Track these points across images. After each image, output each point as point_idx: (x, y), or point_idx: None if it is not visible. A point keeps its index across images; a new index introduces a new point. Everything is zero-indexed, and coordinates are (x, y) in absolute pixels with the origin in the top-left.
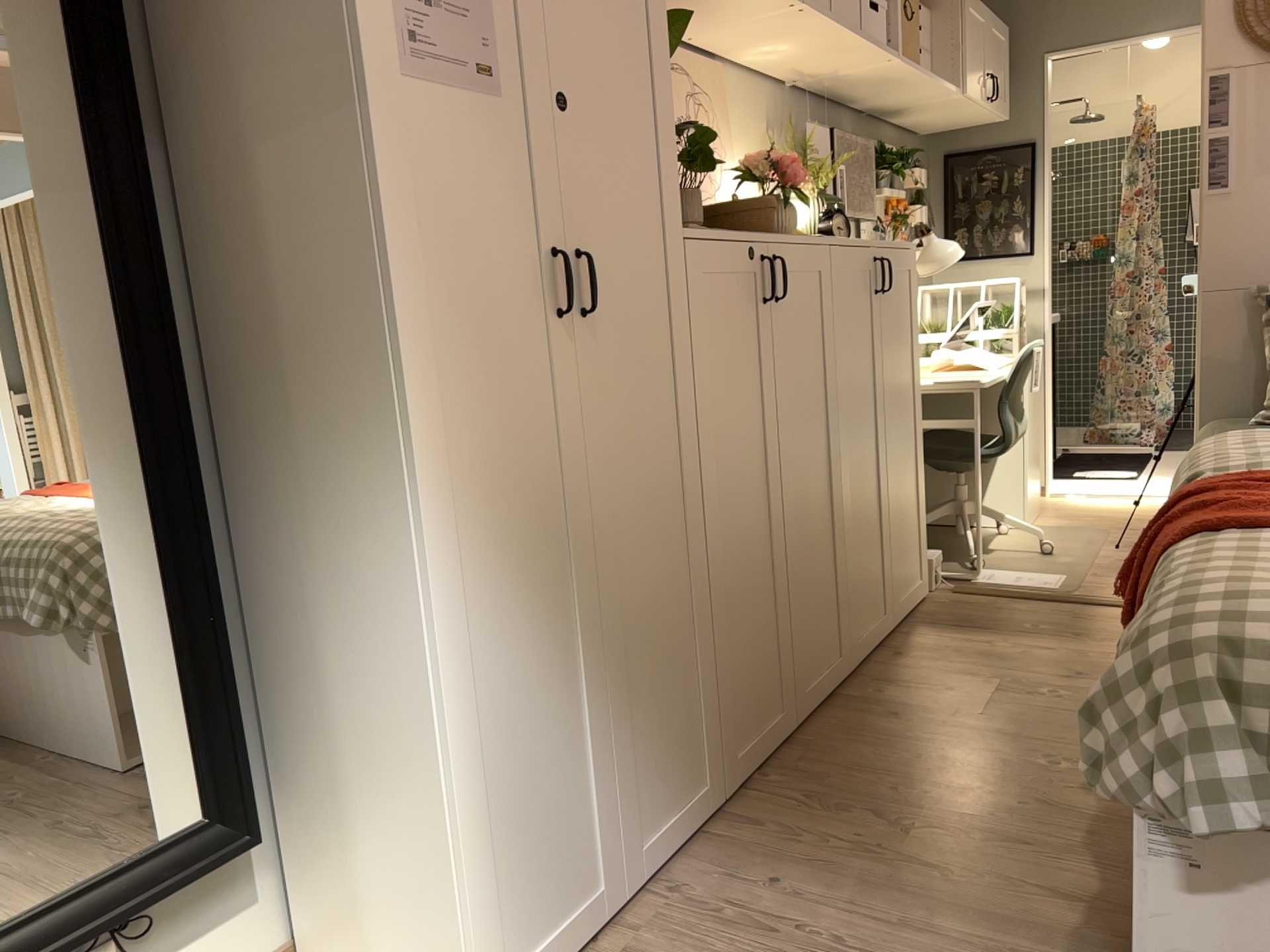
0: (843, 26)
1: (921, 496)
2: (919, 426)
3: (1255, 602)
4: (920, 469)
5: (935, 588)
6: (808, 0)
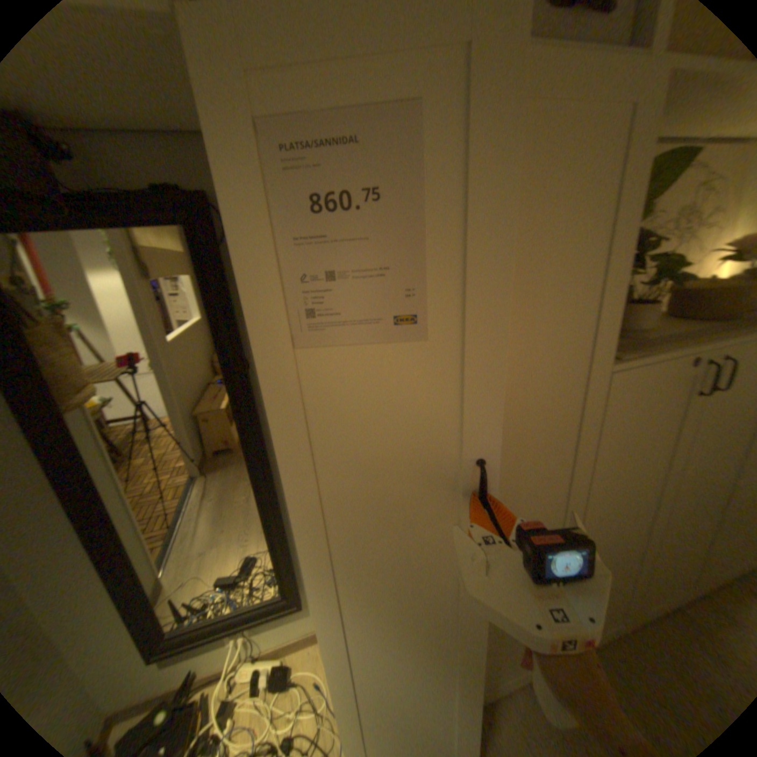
0: None
1: None
2: None
3: None
4: None
5: None
6: None
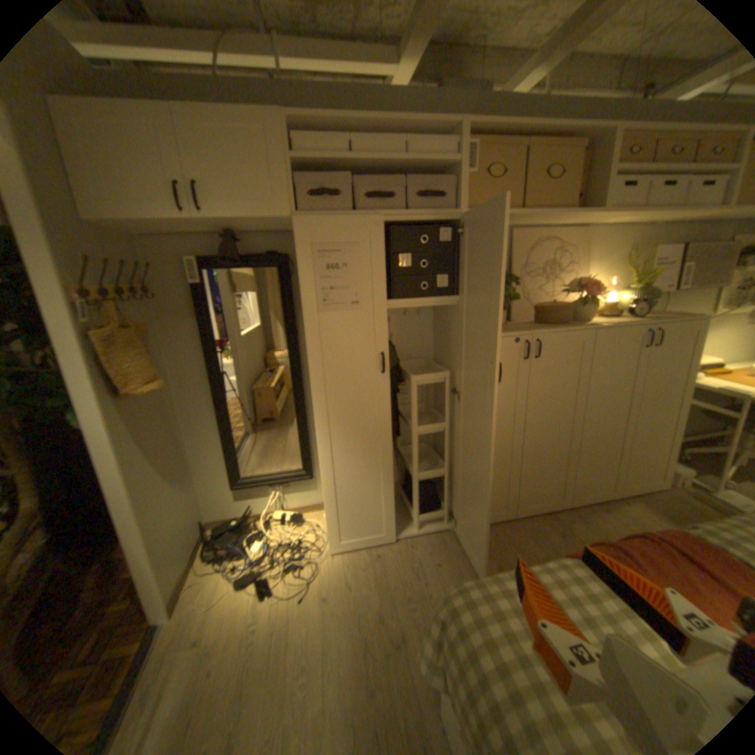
0: (657, 211)
1: (680, 447)
2: (688, 413)
3: (496, 603)
4: (683, 433)
5: (682, 491)
6: (626, 204)
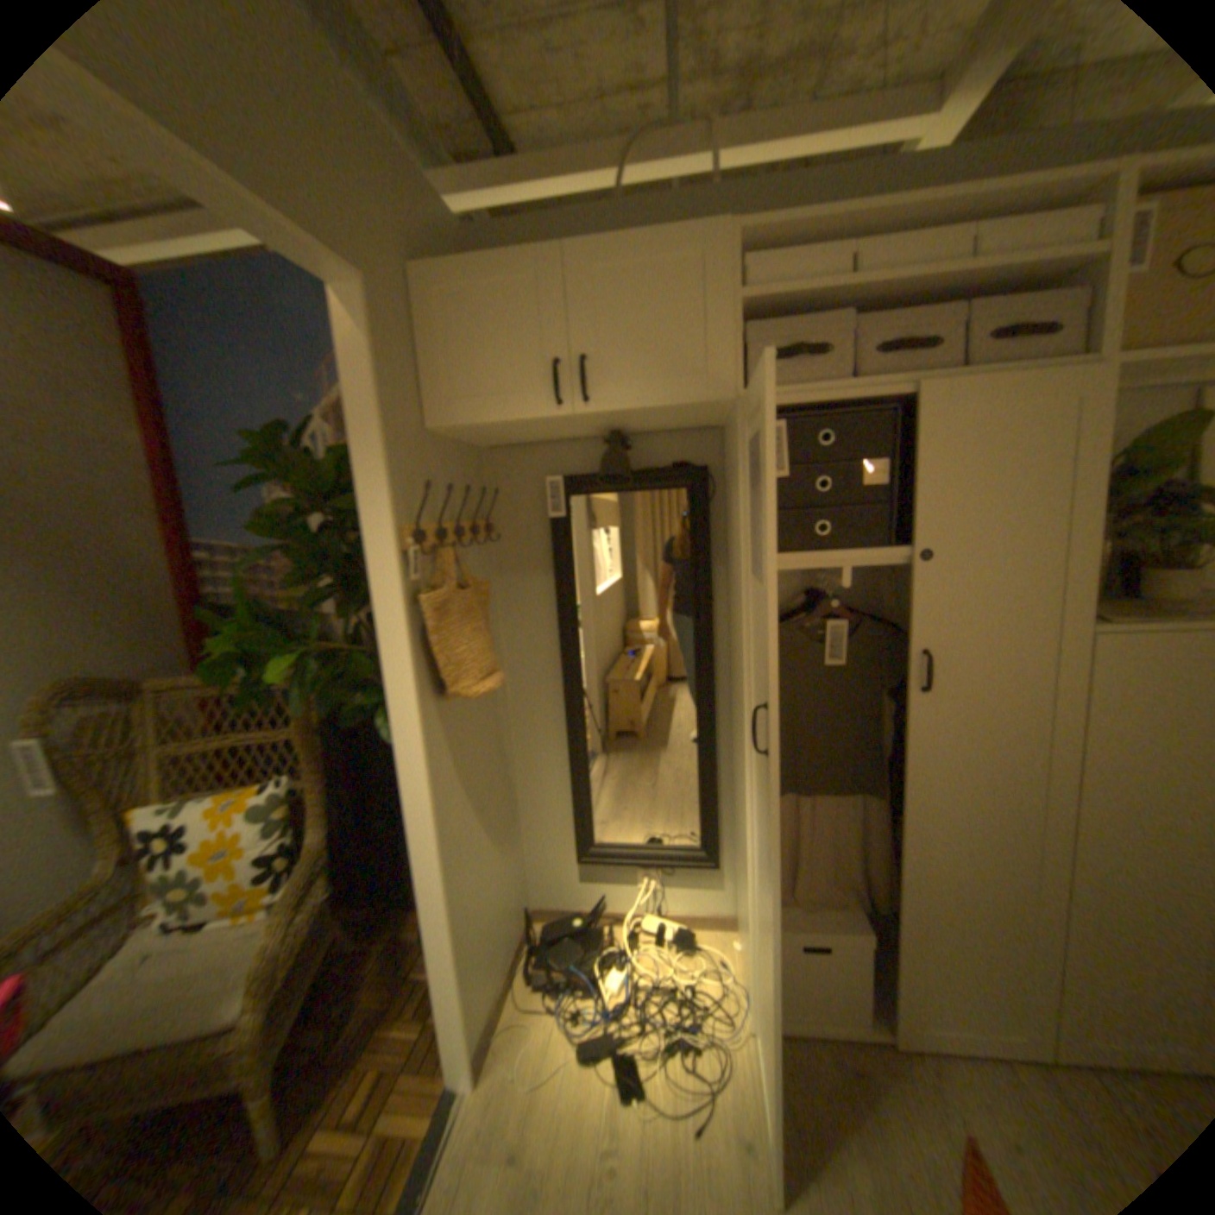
0: None
1: None
2: None
3: None
4: None
5: None
6: None
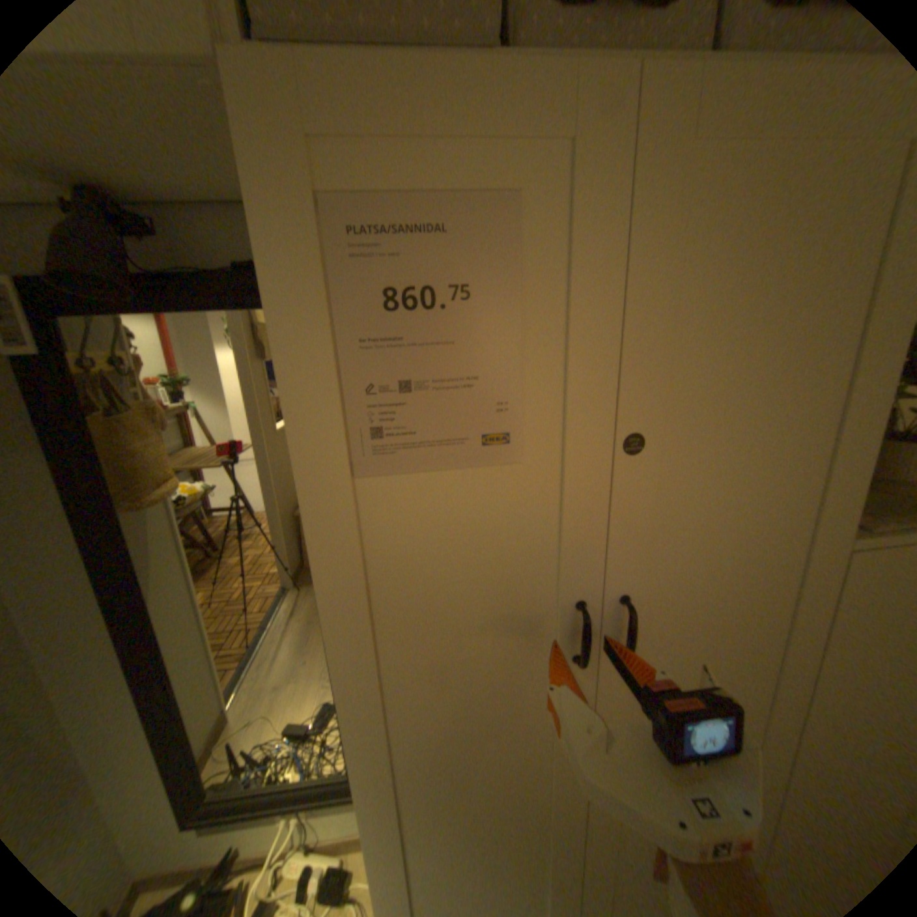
0: None
1: None
2: None
3: None
4: None
5: None
6: None
